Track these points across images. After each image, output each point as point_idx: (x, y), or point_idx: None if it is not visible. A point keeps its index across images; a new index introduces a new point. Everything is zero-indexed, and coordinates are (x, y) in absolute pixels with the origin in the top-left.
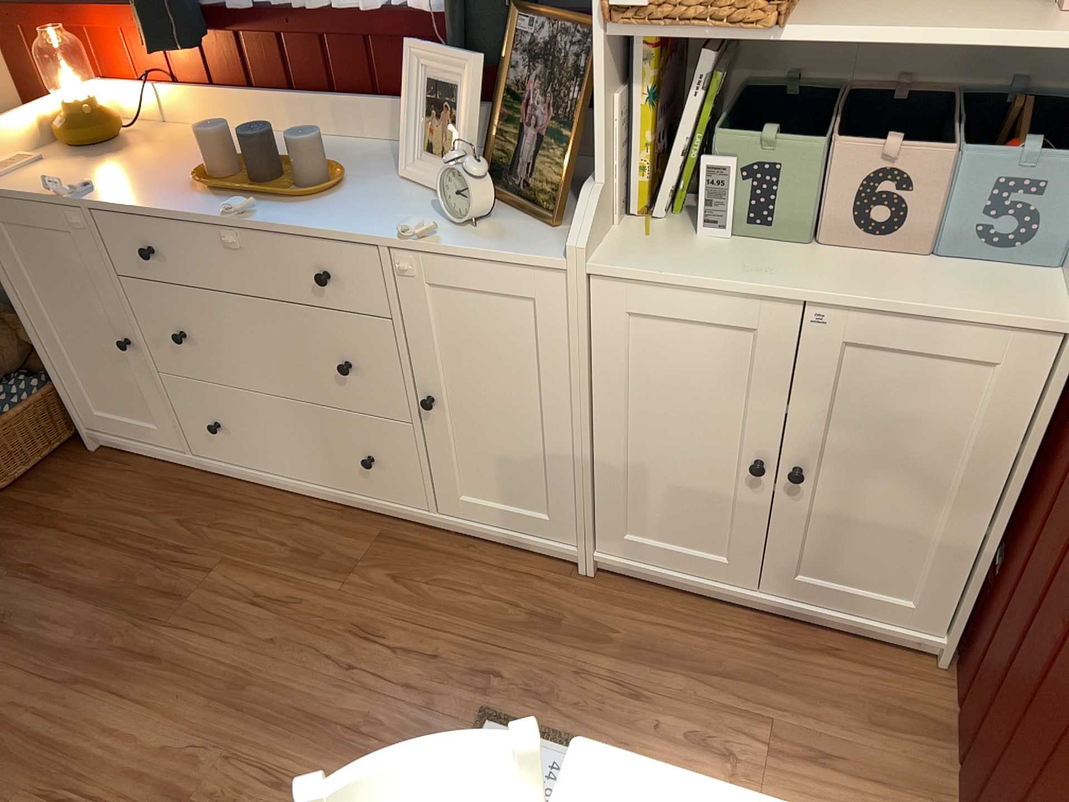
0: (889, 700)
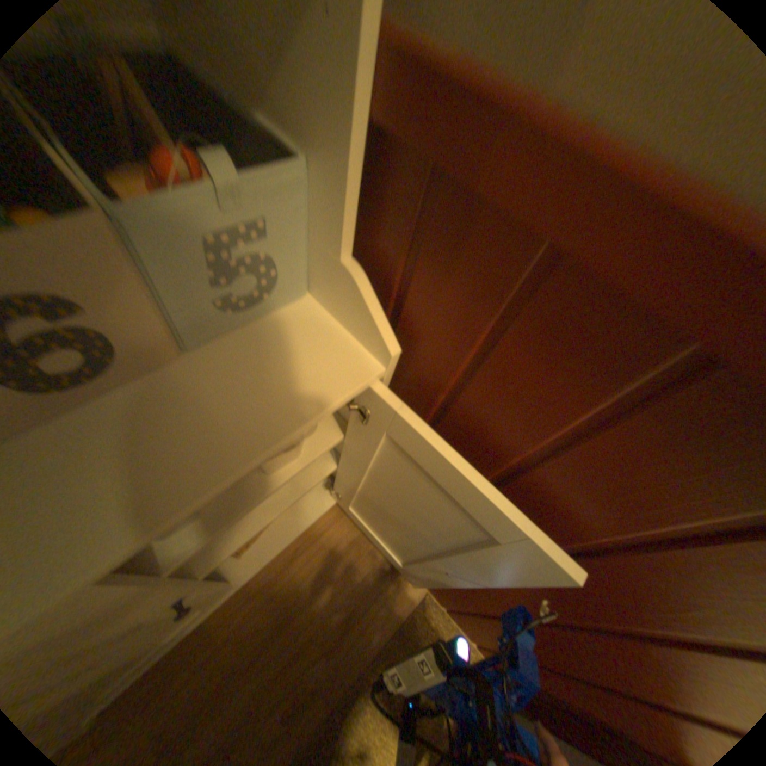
0: (348, 547)
